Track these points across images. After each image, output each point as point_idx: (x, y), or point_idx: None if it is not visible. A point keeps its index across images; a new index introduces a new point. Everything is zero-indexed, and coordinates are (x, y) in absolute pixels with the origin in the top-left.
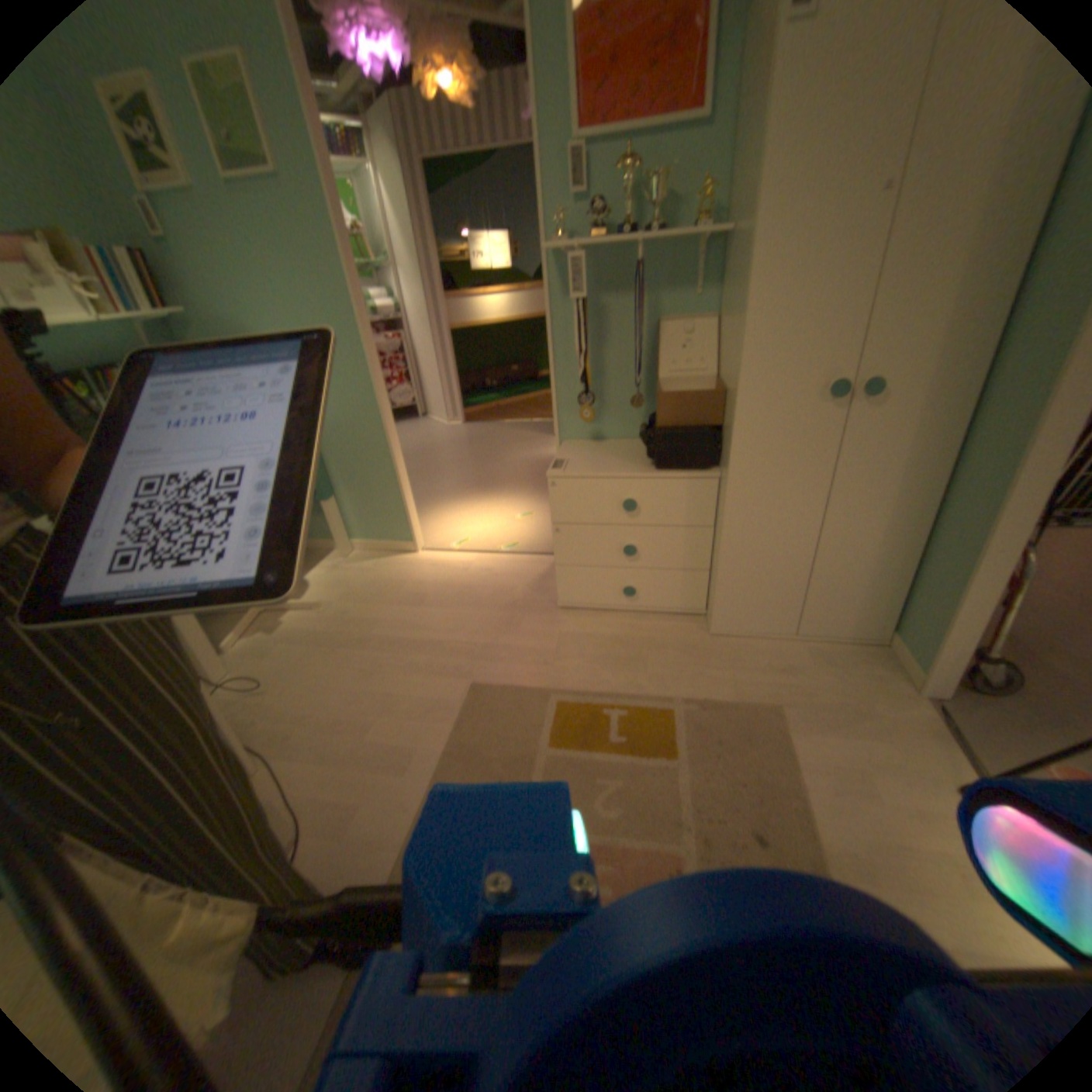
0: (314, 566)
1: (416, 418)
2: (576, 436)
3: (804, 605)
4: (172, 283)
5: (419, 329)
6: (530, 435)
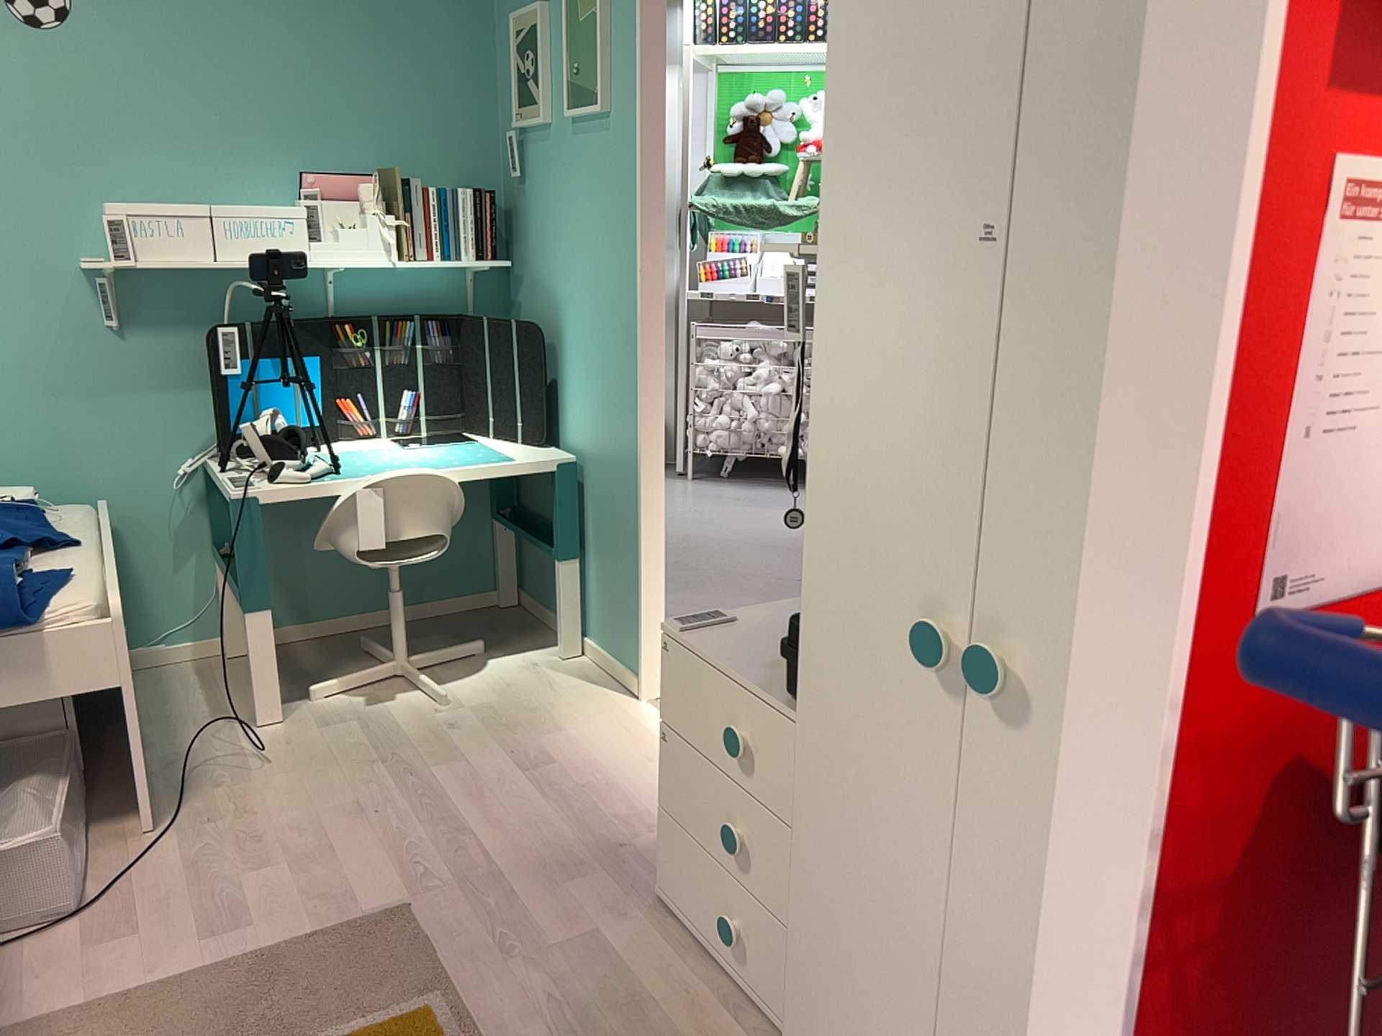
0: (522, 652)
1: None
2: None
3: None
4: (521, 228)
5: None
6: None
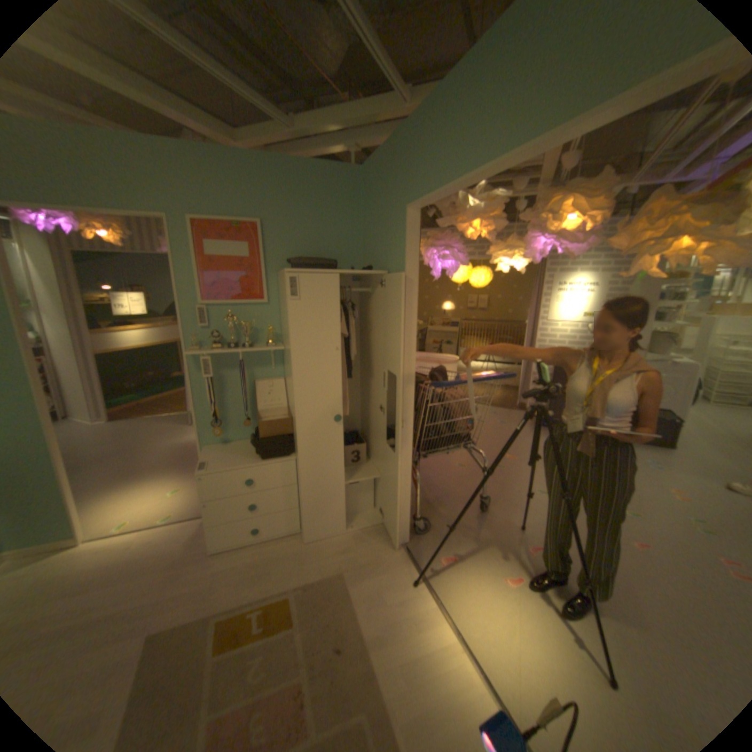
0: None
1: (58, 421)
2: (212, 442)
3: (346, 514)
4: None
5: (64, 355)
6: (171, 426)
